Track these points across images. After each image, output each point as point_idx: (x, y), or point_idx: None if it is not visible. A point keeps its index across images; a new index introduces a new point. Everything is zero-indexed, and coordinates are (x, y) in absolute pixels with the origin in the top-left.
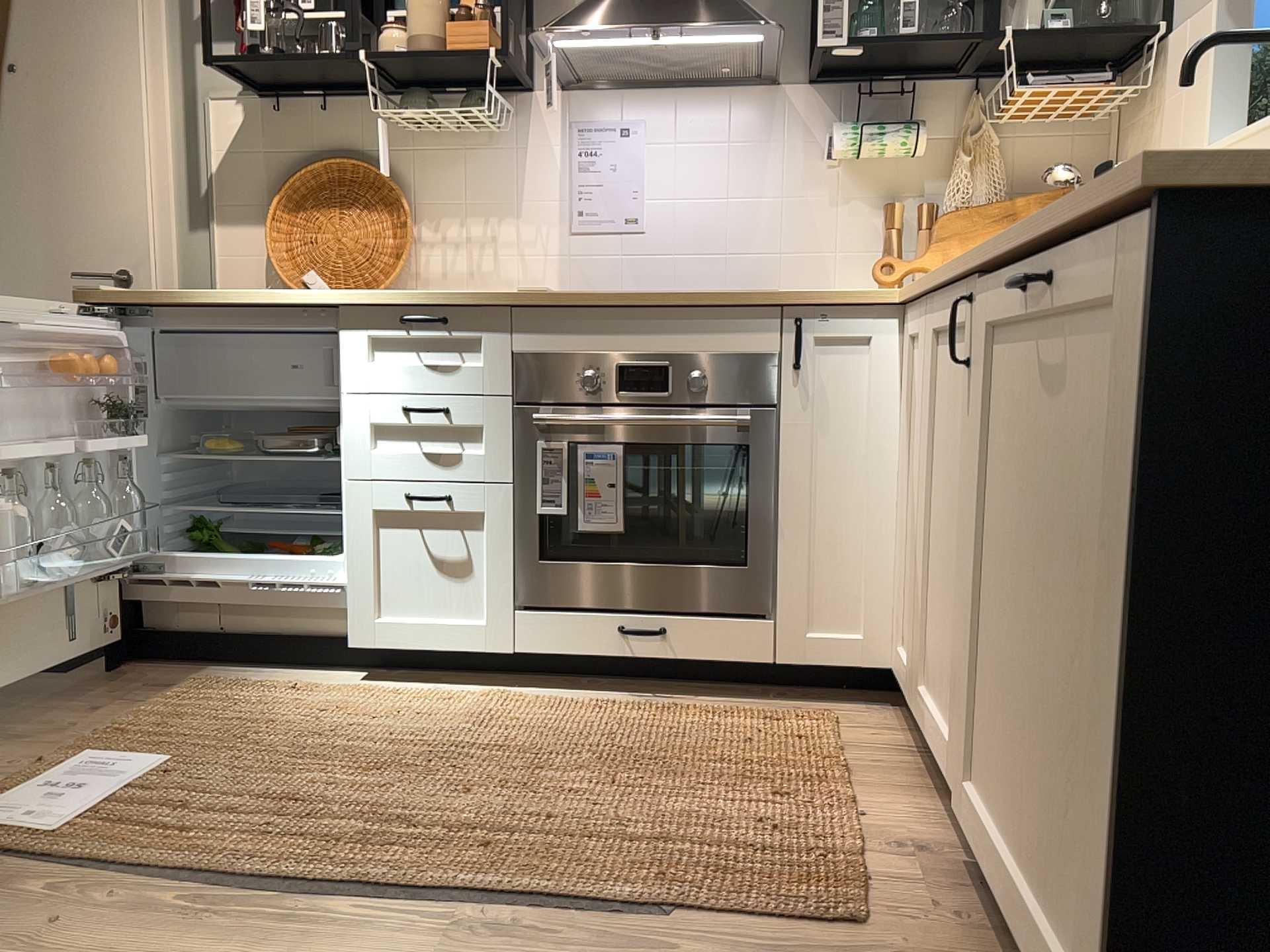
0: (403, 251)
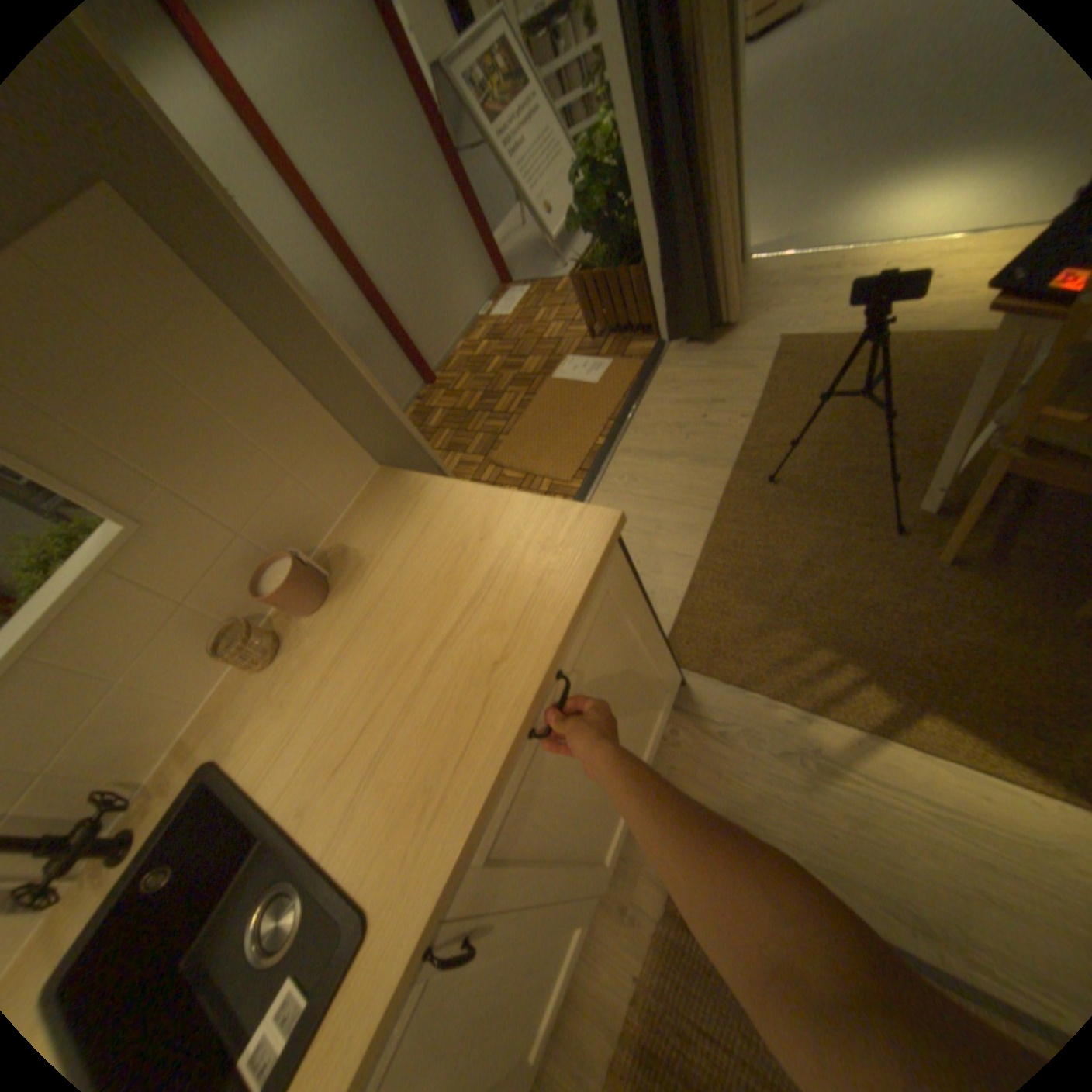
0: None
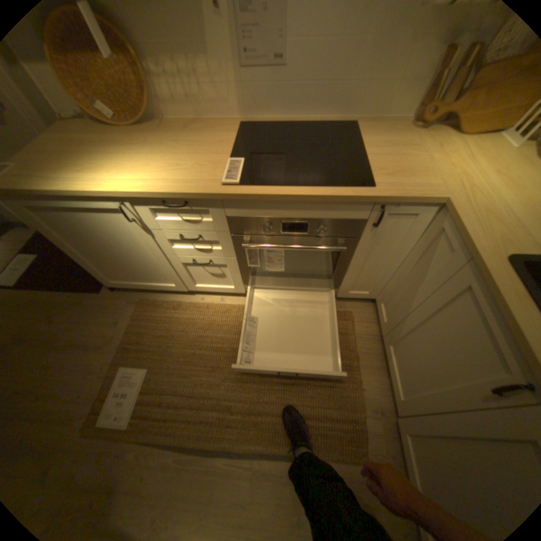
0: (142, 85)
